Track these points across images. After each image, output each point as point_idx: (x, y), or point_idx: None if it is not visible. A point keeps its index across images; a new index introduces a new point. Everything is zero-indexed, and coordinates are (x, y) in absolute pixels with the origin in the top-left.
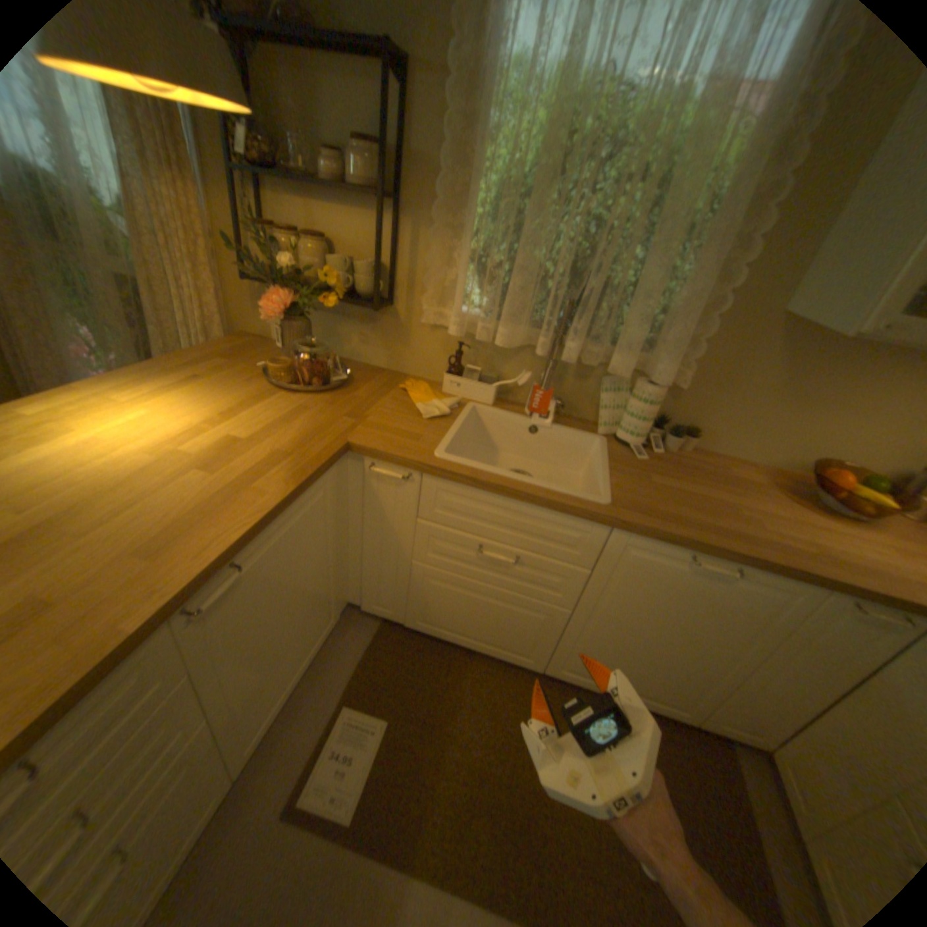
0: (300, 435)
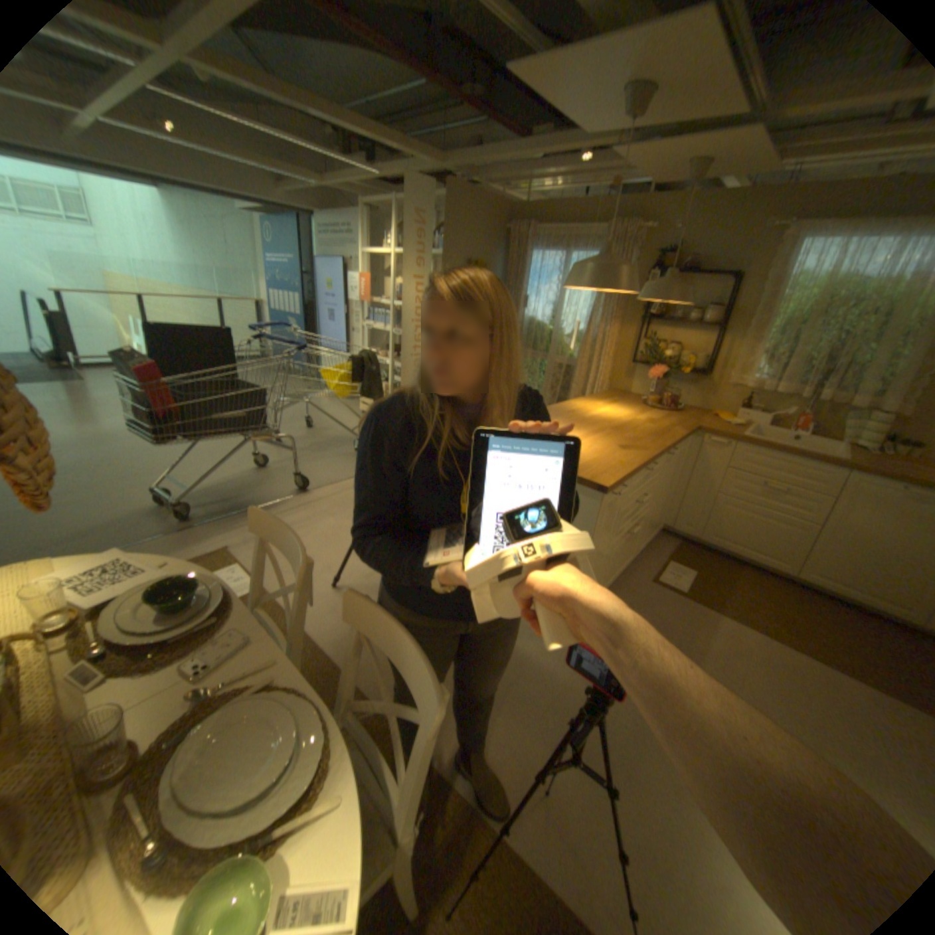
0: (676, 421)
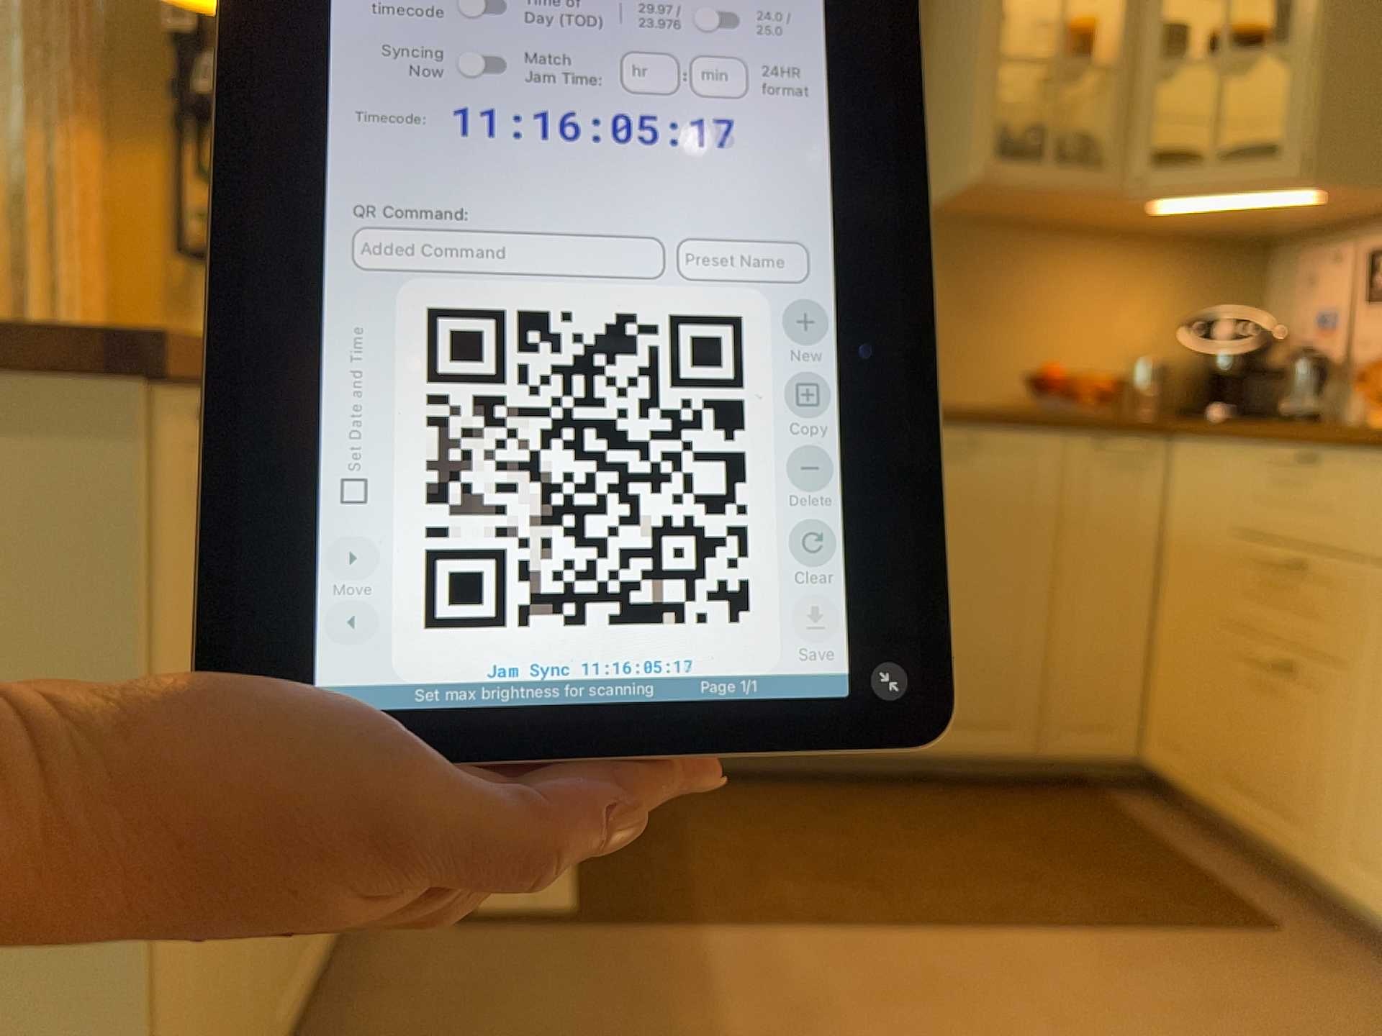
0: None
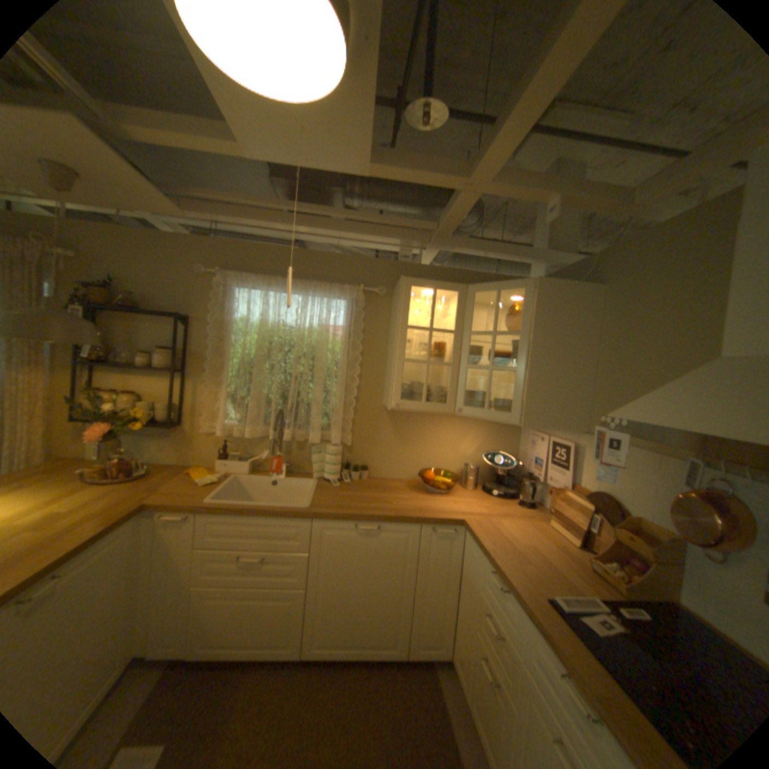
0: (106, 506)
